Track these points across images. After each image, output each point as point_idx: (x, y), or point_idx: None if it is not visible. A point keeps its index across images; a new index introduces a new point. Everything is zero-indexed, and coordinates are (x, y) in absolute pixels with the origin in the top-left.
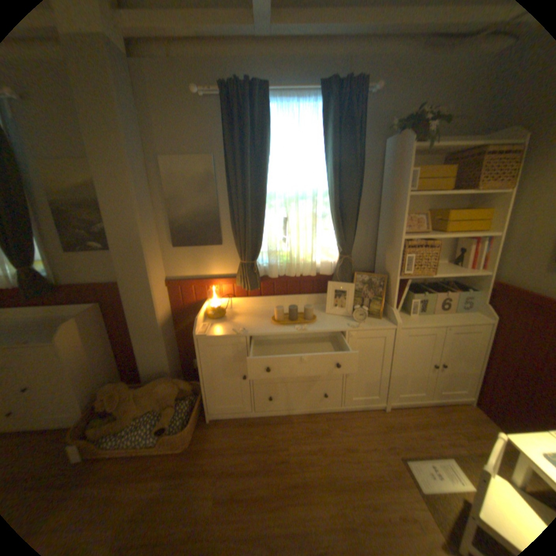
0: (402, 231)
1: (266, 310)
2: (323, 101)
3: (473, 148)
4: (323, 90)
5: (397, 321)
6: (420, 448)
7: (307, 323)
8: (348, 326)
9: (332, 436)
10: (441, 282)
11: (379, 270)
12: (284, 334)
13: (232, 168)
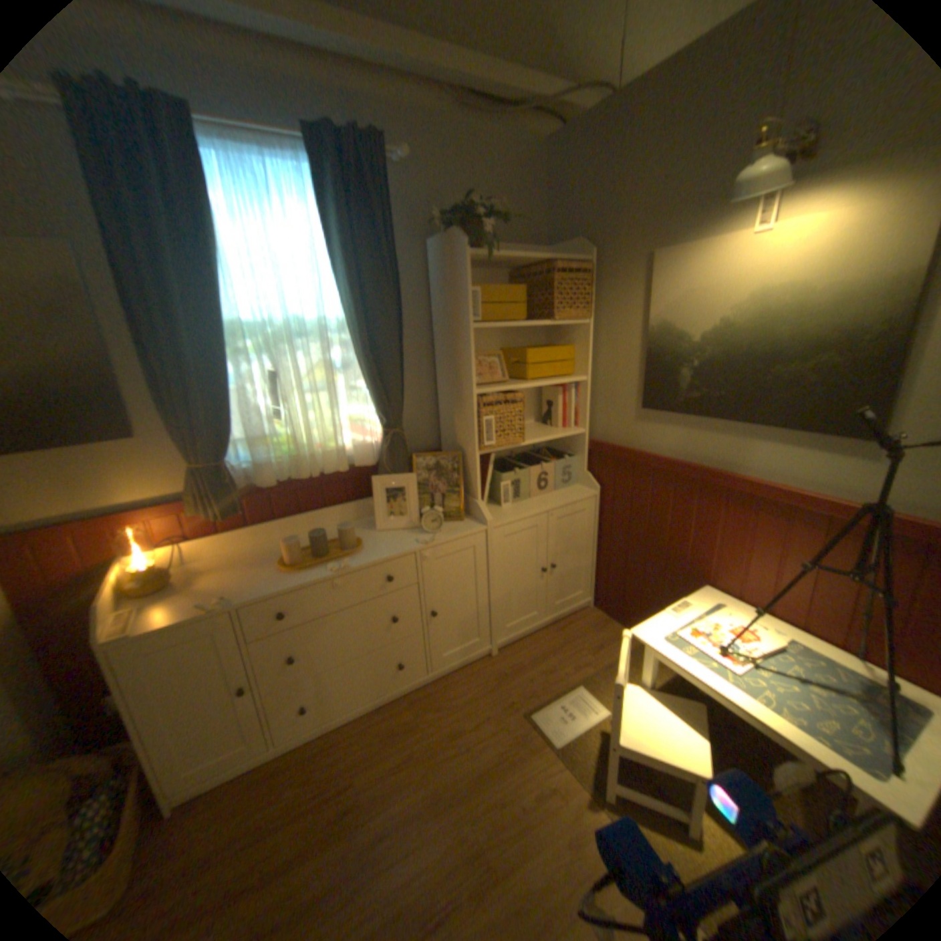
0: (471, 383)
1: (265, 551)
2: (311, 162)
3: (540, 264)
4: (308, 143)
5: (486, 519)
6: (542, 689)
7: (349, 555)
8: (417, 543)
9: (421, 727)
10: (530, 451)
11: (449, 446)
12: (309, 585)
13: (133, 273)
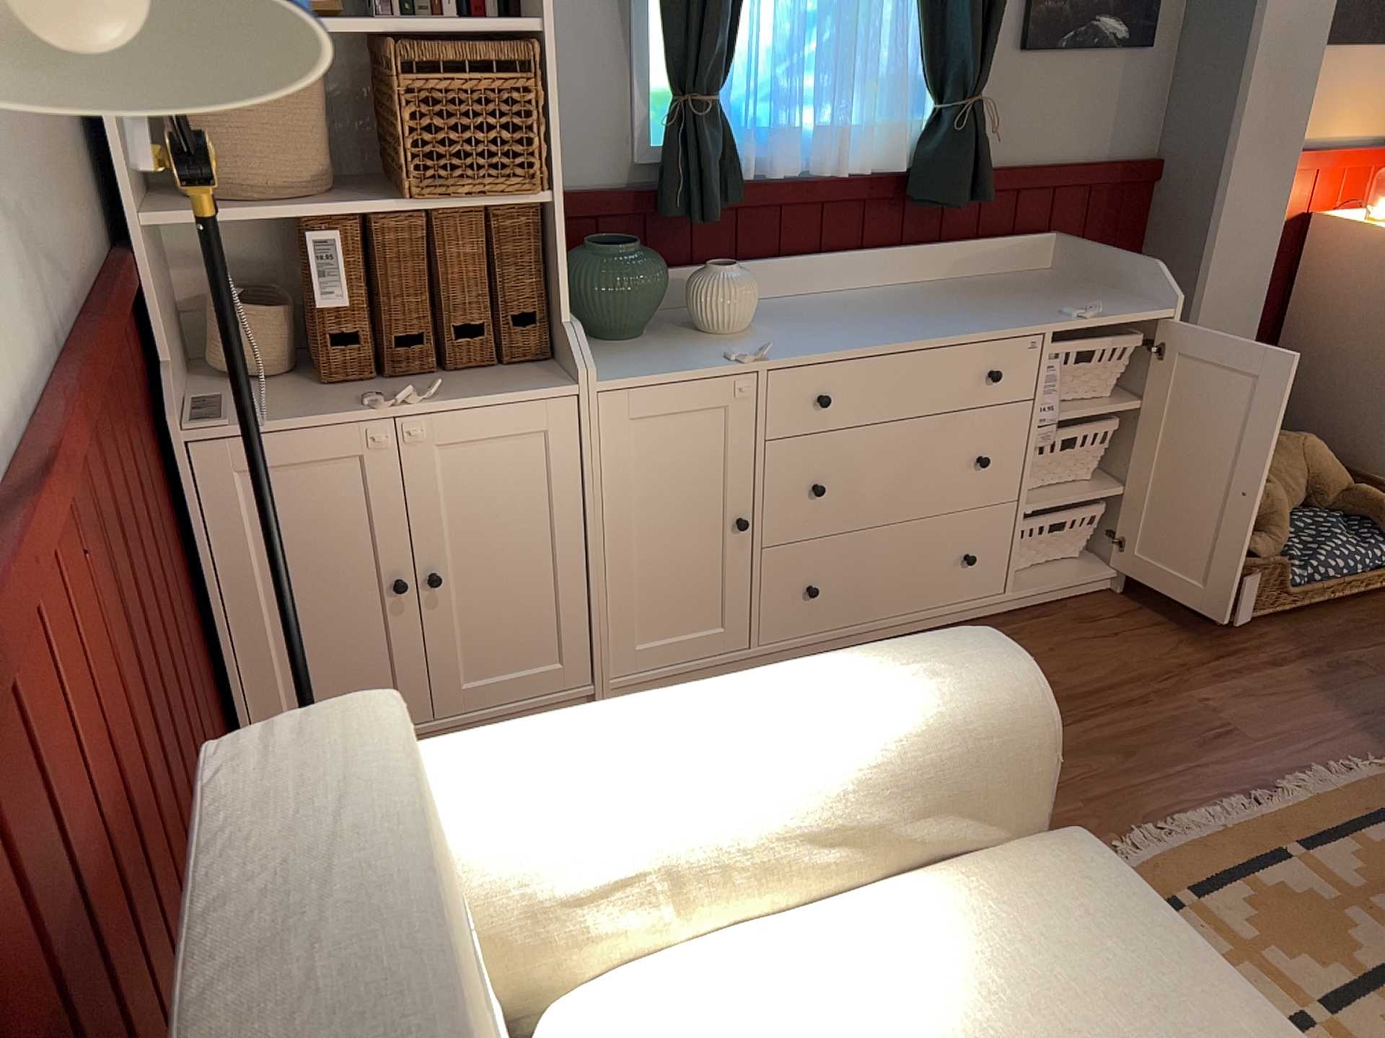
0: None
1: None
2: None
3: None
4: None
5: None
6: None
7: None
8: None
9: None
10: None
11: None
12: None
13: None
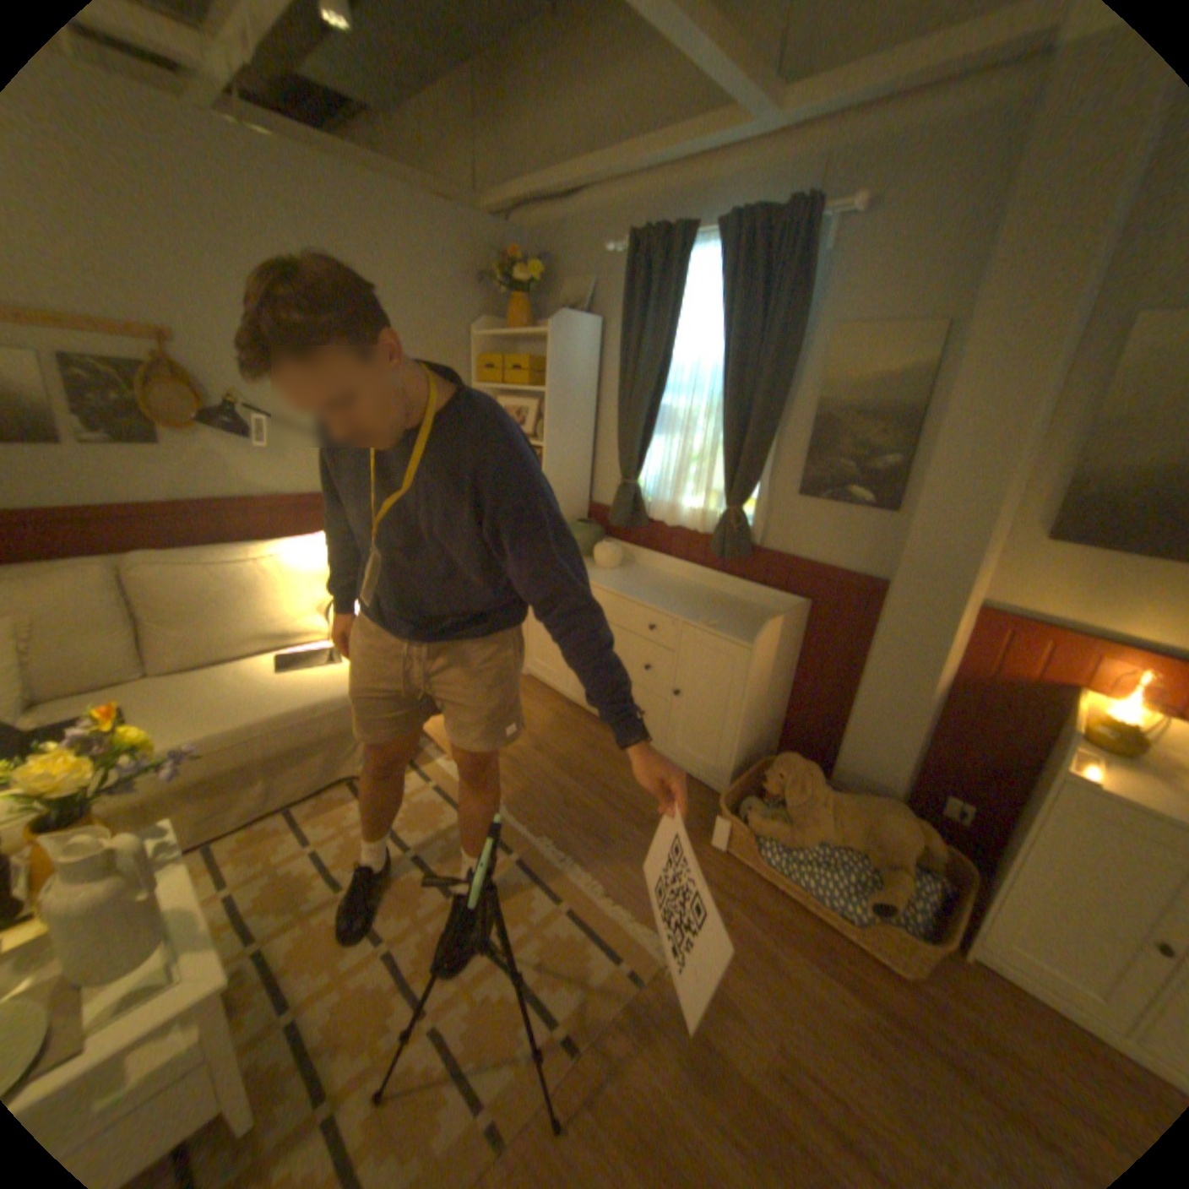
0: None
1: None
2: None
3: None
4: None
5: None
6: None
7: None
8: None
9: None
10: None
11: None
12: None
13: None
